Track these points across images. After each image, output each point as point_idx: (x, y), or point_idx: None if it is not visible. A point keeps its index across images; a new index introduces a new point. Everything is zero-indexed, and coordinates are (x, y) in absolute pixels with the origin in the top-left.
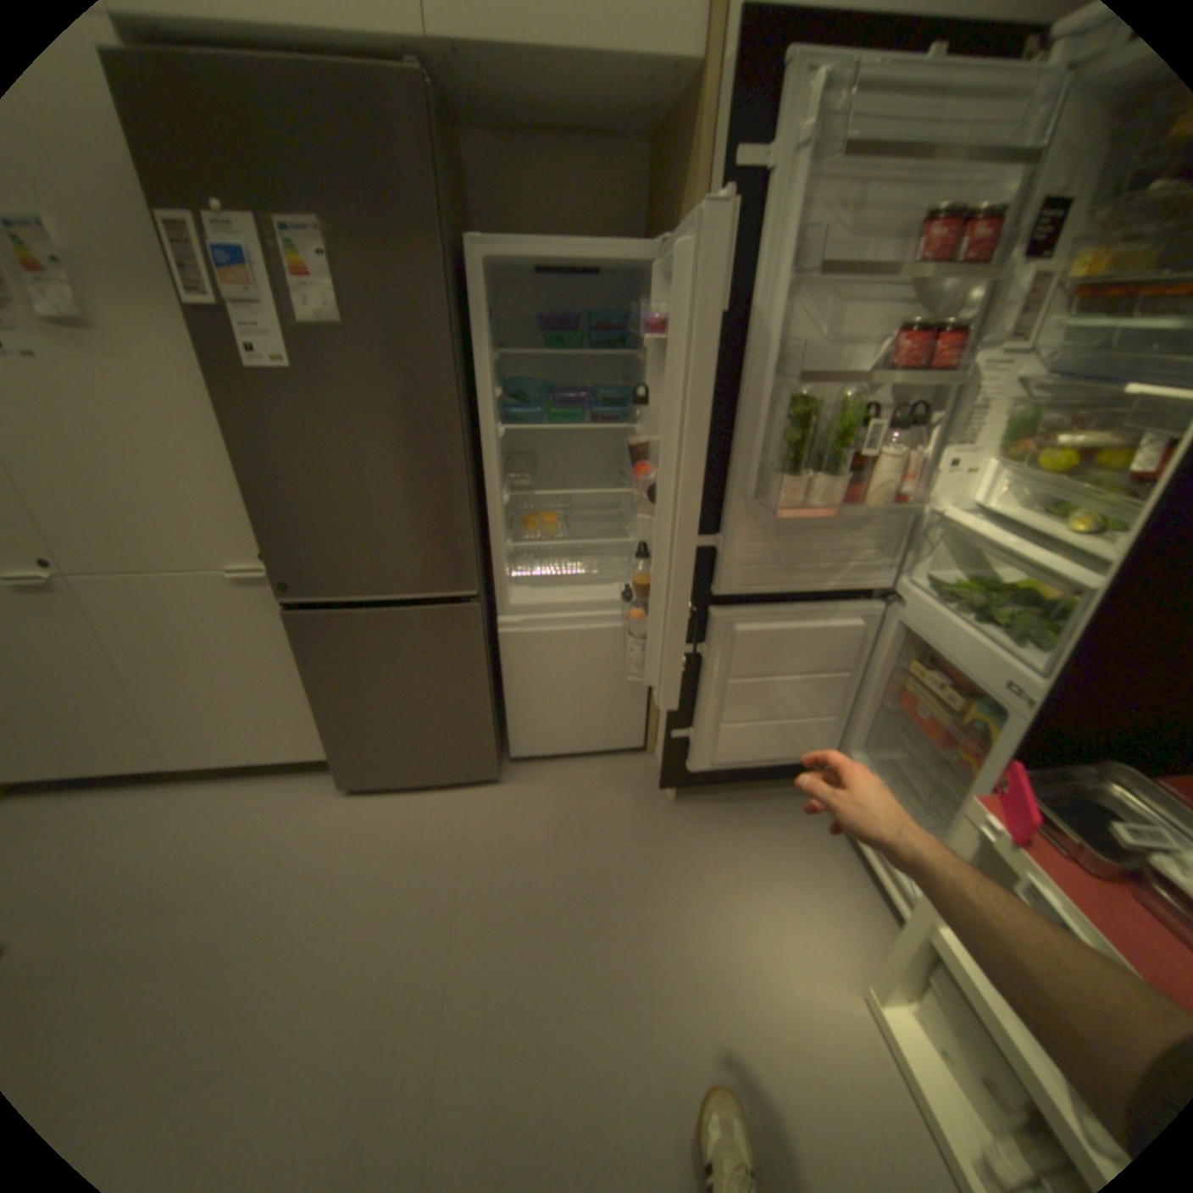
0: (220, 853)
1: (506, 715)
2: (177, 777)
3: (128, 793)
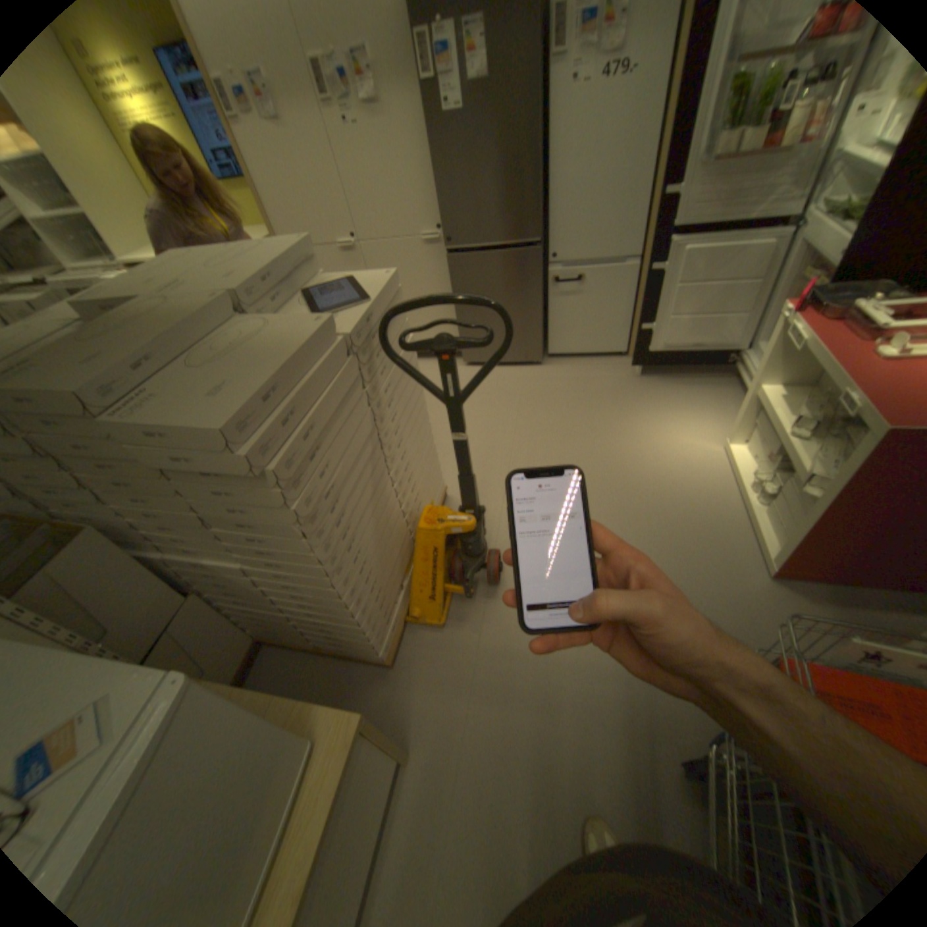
0: None
1: (549, 327)
2: None
3: None
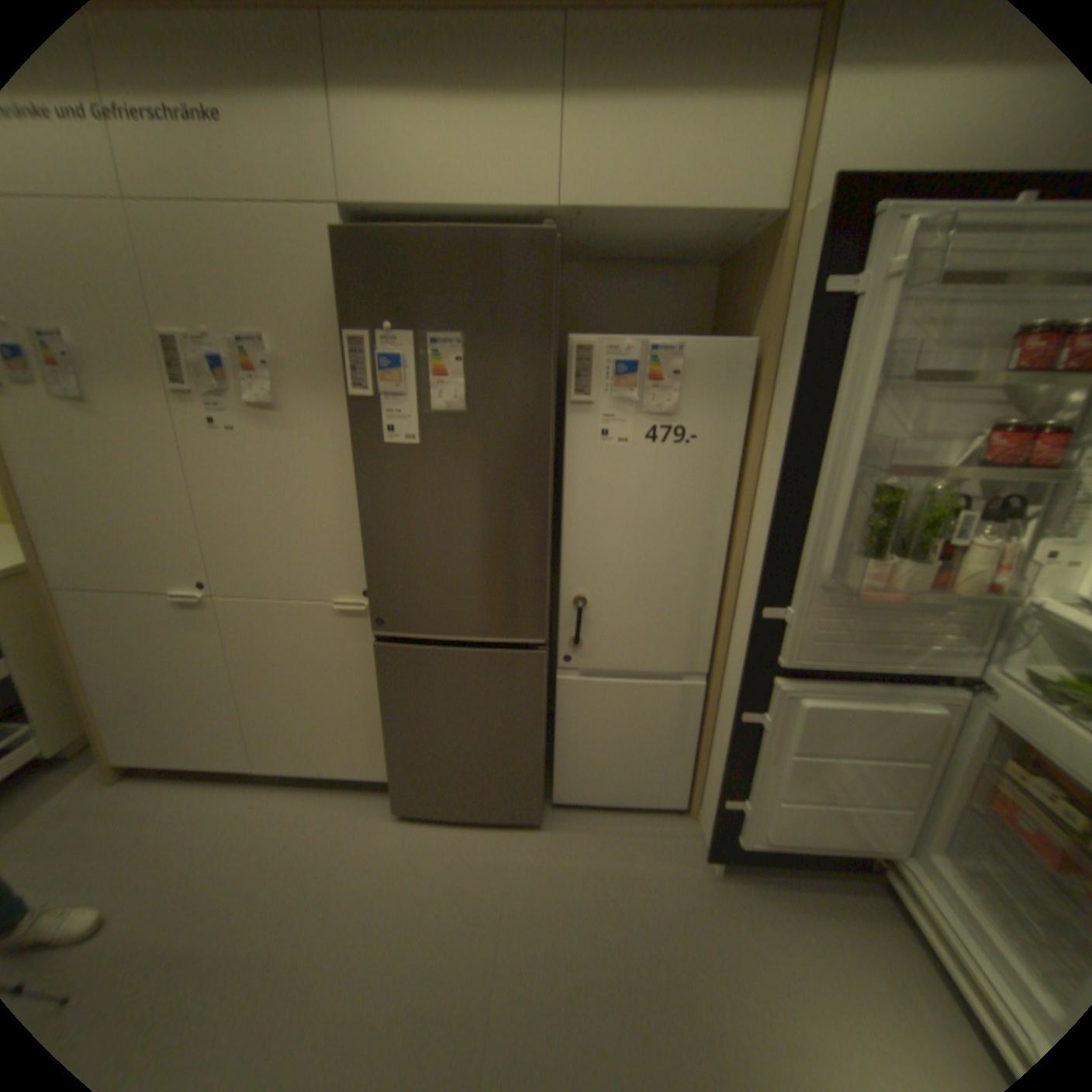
0: (283, 865)
1: (554, 761)
2: (256, 782)
3: (215, 791)
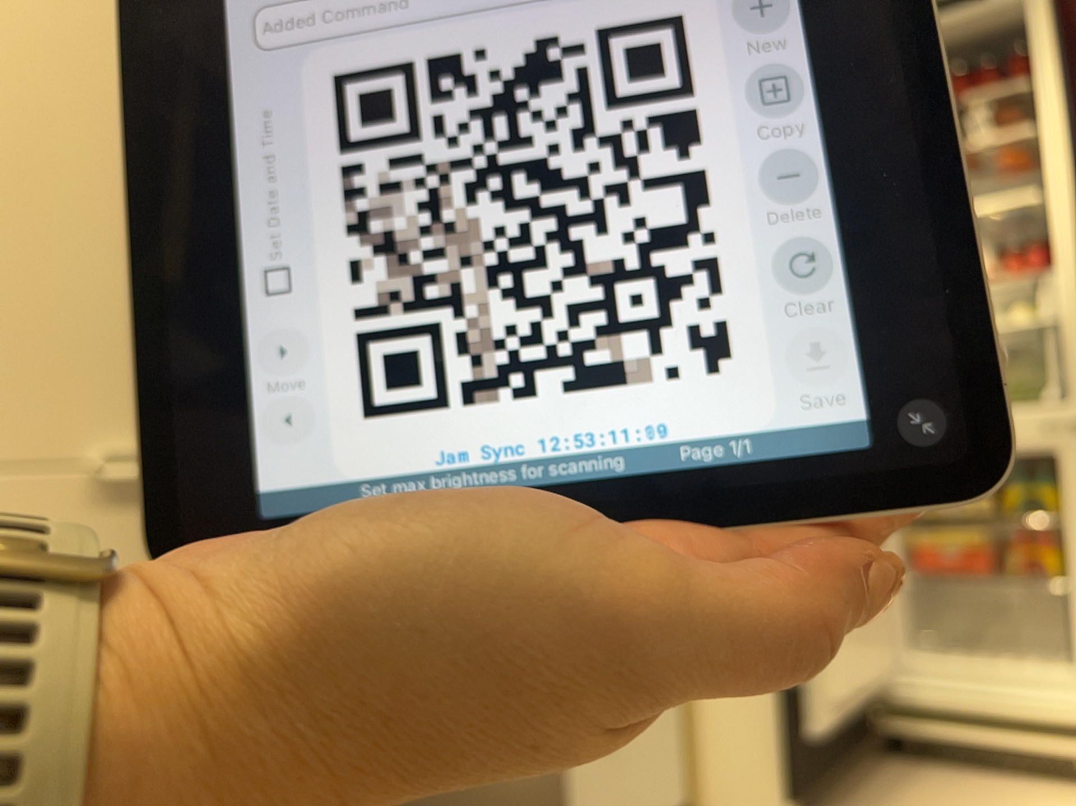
0: None
1: None
2: None
3: None
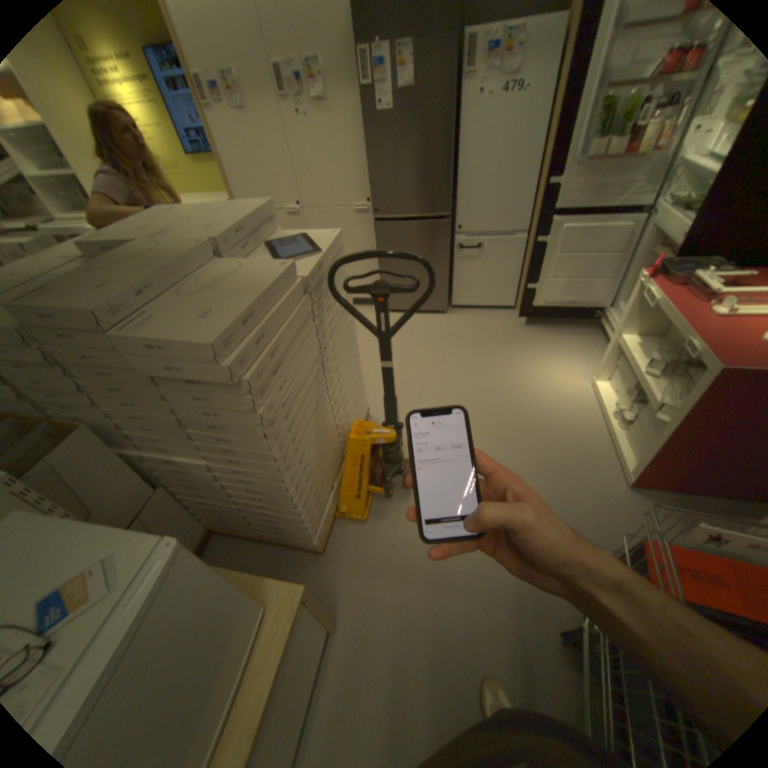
0: None
1: (453, 283)
2: None
3: None
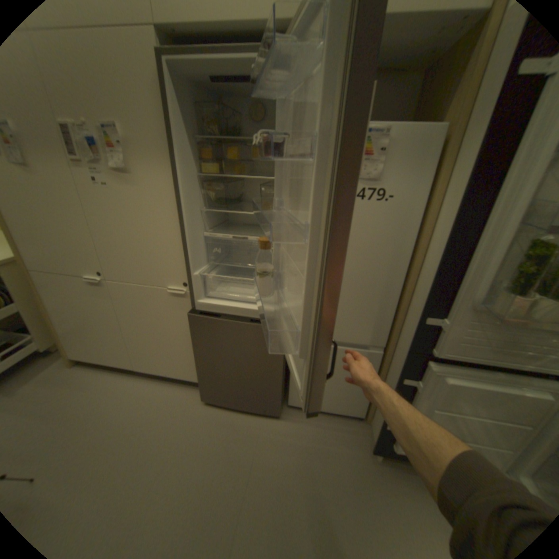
0: (143, 421)
1: (289, 383)
2: (137, 373)
3: (116, 376)
